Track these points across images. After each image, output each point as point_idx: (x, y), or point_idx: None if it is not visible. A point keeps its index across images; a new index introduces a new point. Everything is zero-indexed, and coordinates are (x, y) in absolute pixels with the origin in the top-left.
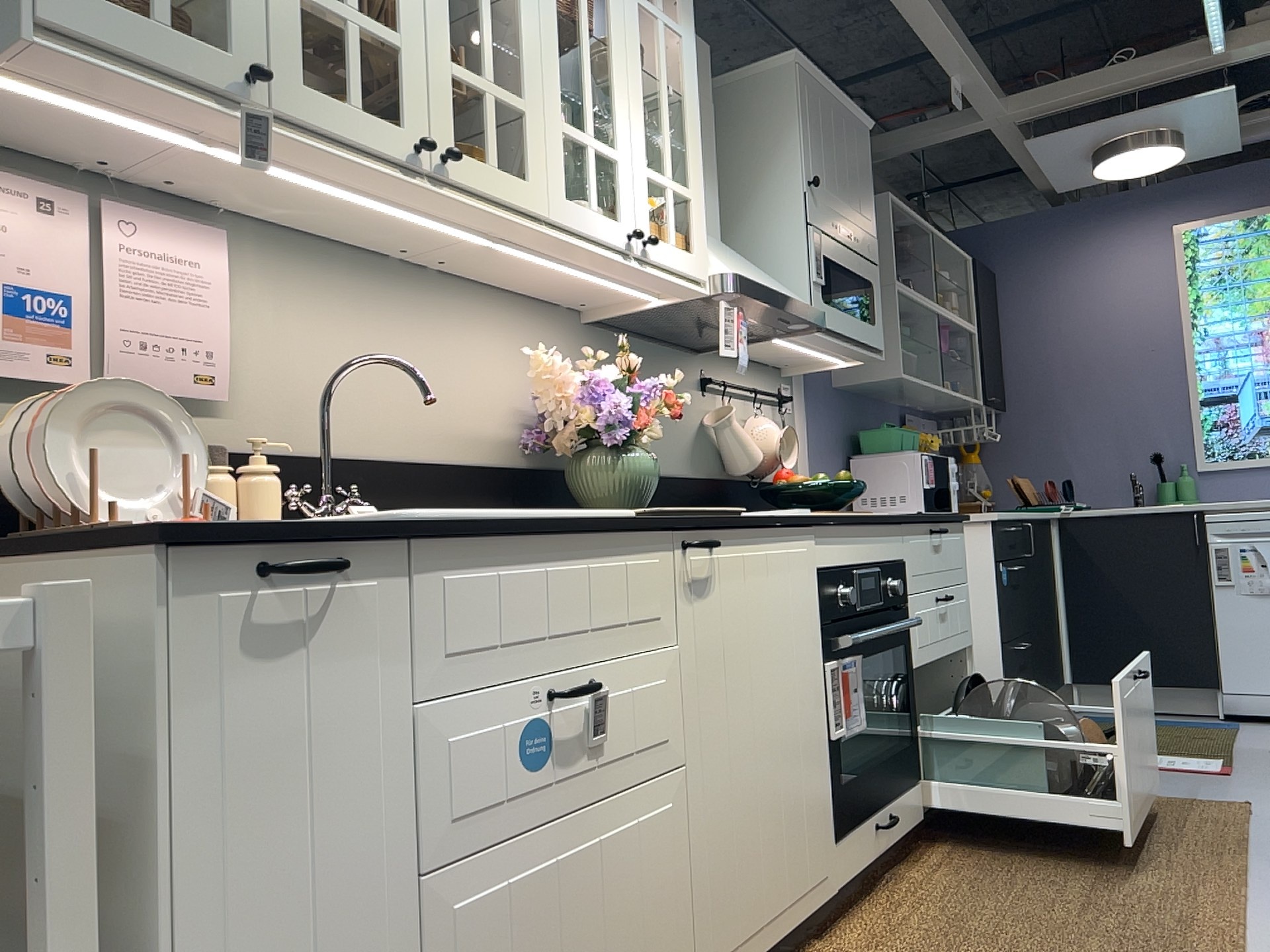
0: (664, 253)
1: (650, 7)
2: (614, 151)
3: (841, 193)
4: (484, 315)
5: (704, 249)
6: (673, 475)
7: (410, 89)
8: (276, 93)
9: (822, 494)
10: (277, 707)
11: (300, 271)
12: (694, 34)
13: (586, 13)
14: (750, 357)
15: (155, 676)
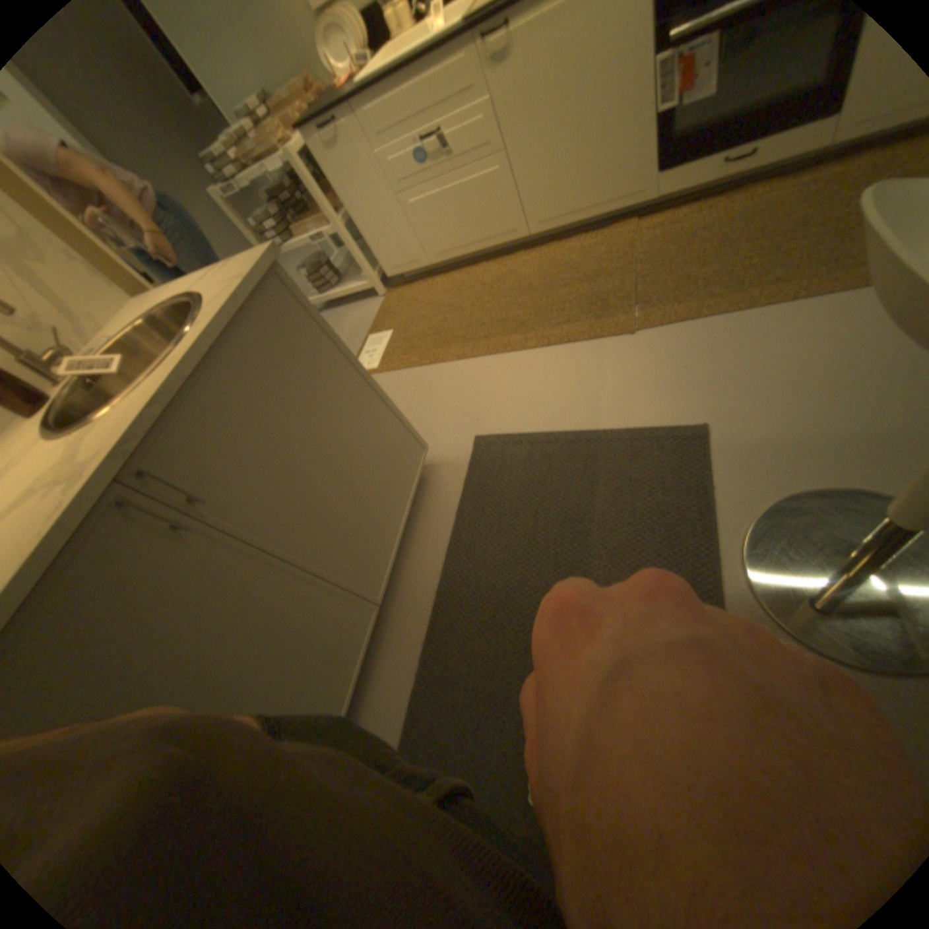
0: None
1: None
2: None
3: None
4: None
5: None
6: None
7: None
8: None
9: None
10: (341, 157)
11: None
12: None
13: None
14: None
15: (316, 154)
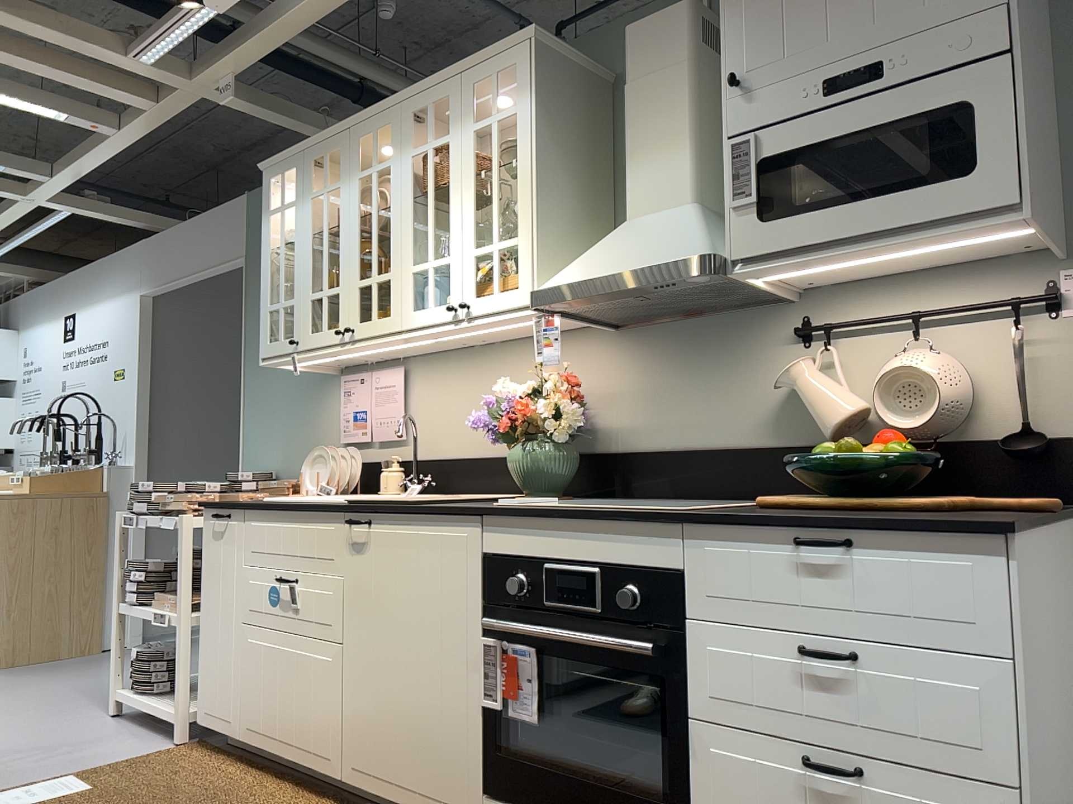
0: (484, 304)
1: (483, 123)
2: (445, 258)
3: (833, 29)
4: (527, 356)
5: (526, 278)
6: (729, 446)
7: (341, 308)
8: (303, 343)
9: (822, 469)
10: (218, 554)
11: (434, 370)
12: (532, 95)
13: (430, 182)
14: (916, 268)
15: (203, 539)
